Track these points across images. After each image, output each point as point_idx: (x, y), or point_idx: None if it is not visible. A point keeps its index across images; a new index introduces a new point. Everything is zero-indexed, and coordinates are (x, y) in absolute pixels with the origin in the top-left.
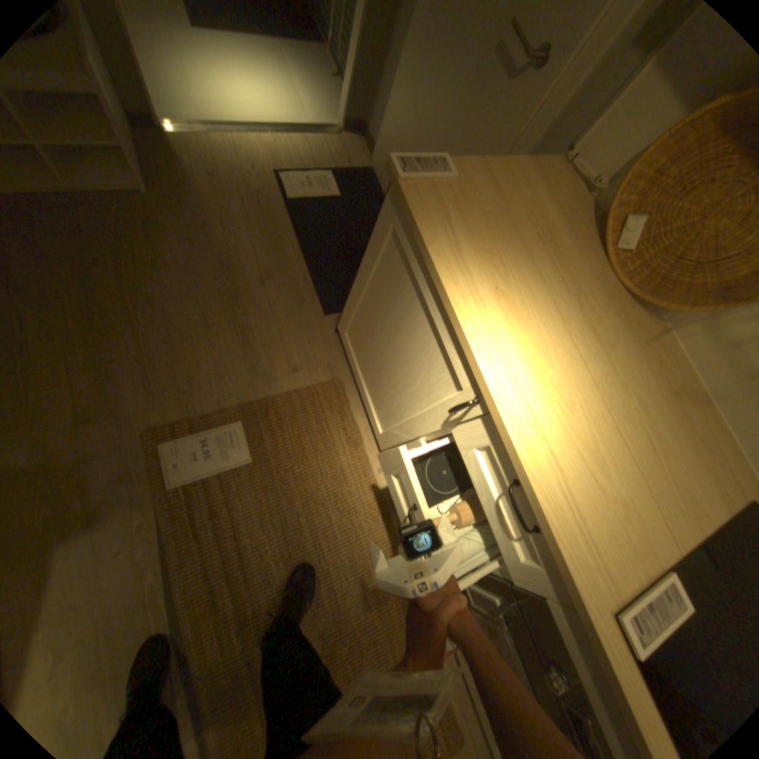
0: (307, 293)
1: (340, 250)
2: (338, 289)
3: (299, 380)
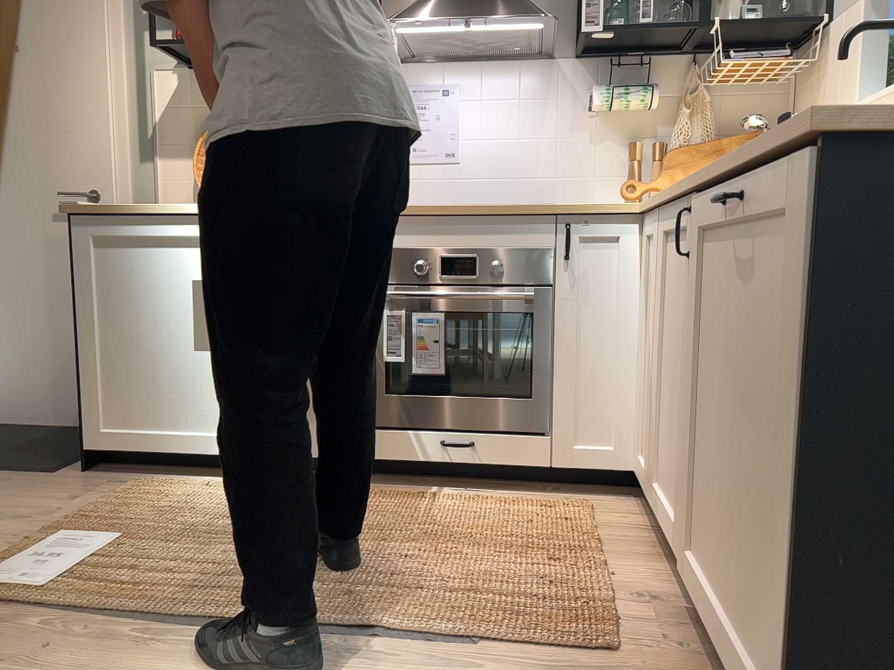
0: (7, 476)
1: (4, 451)
2: (42, 461)
3: (89, 499)
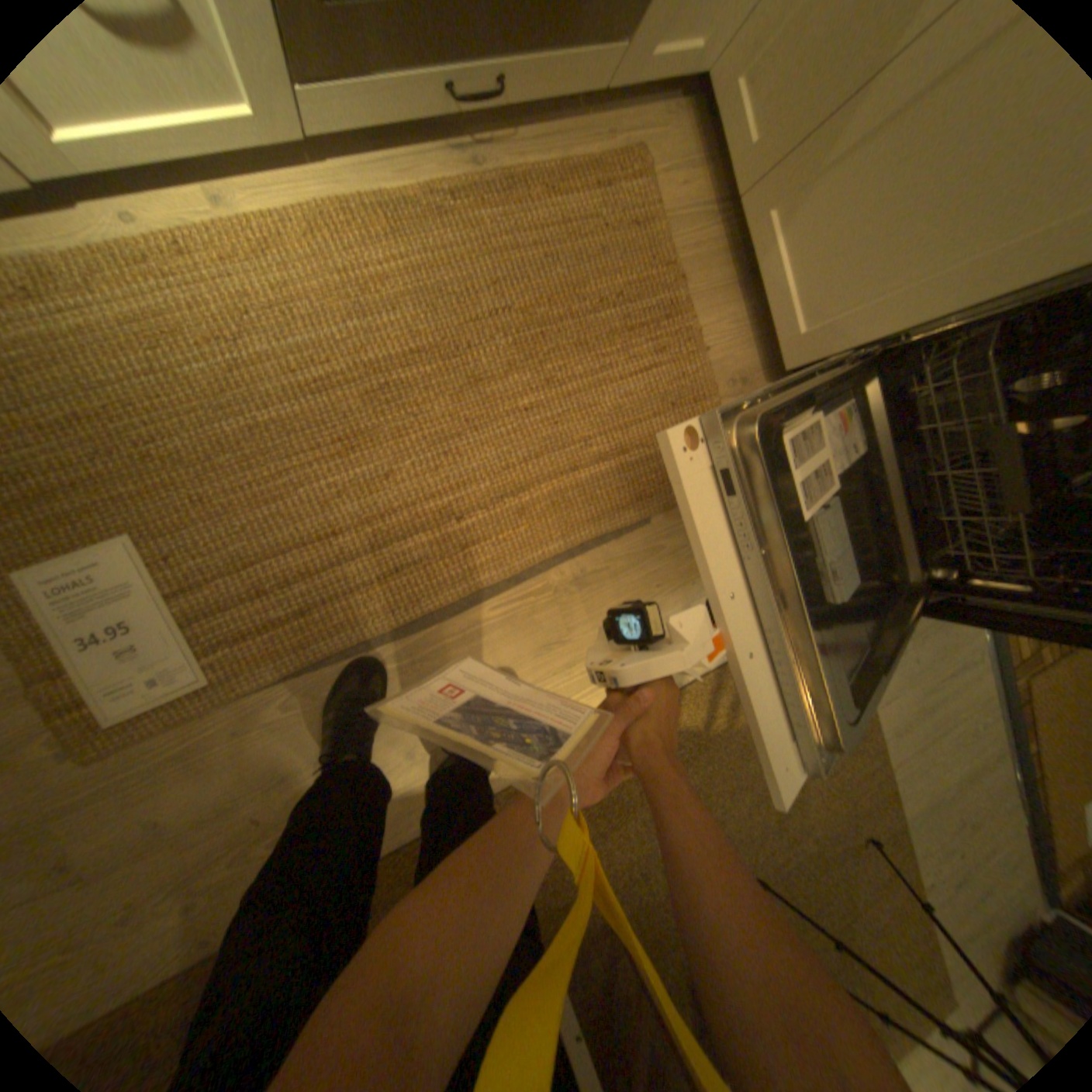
0: None
1: None
2: None
3: None
